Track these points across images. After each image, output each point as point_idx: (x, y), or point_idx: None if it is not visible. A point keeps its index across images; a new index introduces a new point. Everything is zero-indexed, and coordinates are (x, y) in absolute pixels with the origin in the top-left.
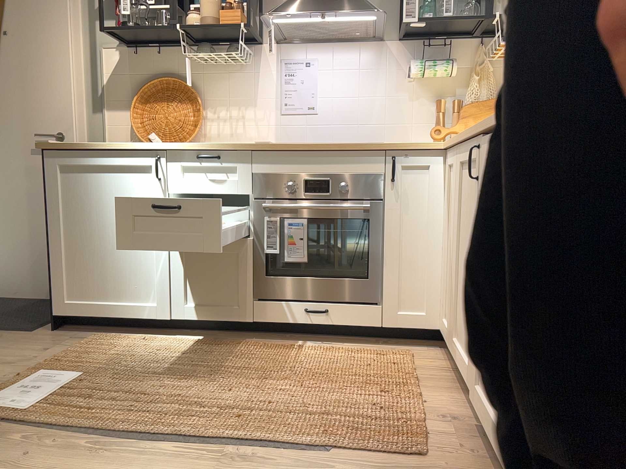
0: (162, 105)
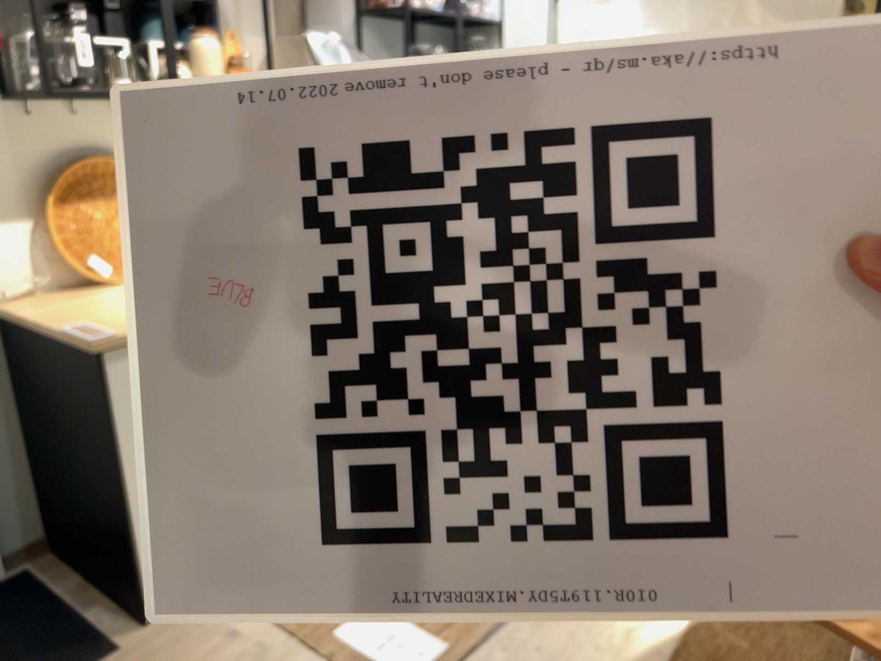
0: (95, 204)
